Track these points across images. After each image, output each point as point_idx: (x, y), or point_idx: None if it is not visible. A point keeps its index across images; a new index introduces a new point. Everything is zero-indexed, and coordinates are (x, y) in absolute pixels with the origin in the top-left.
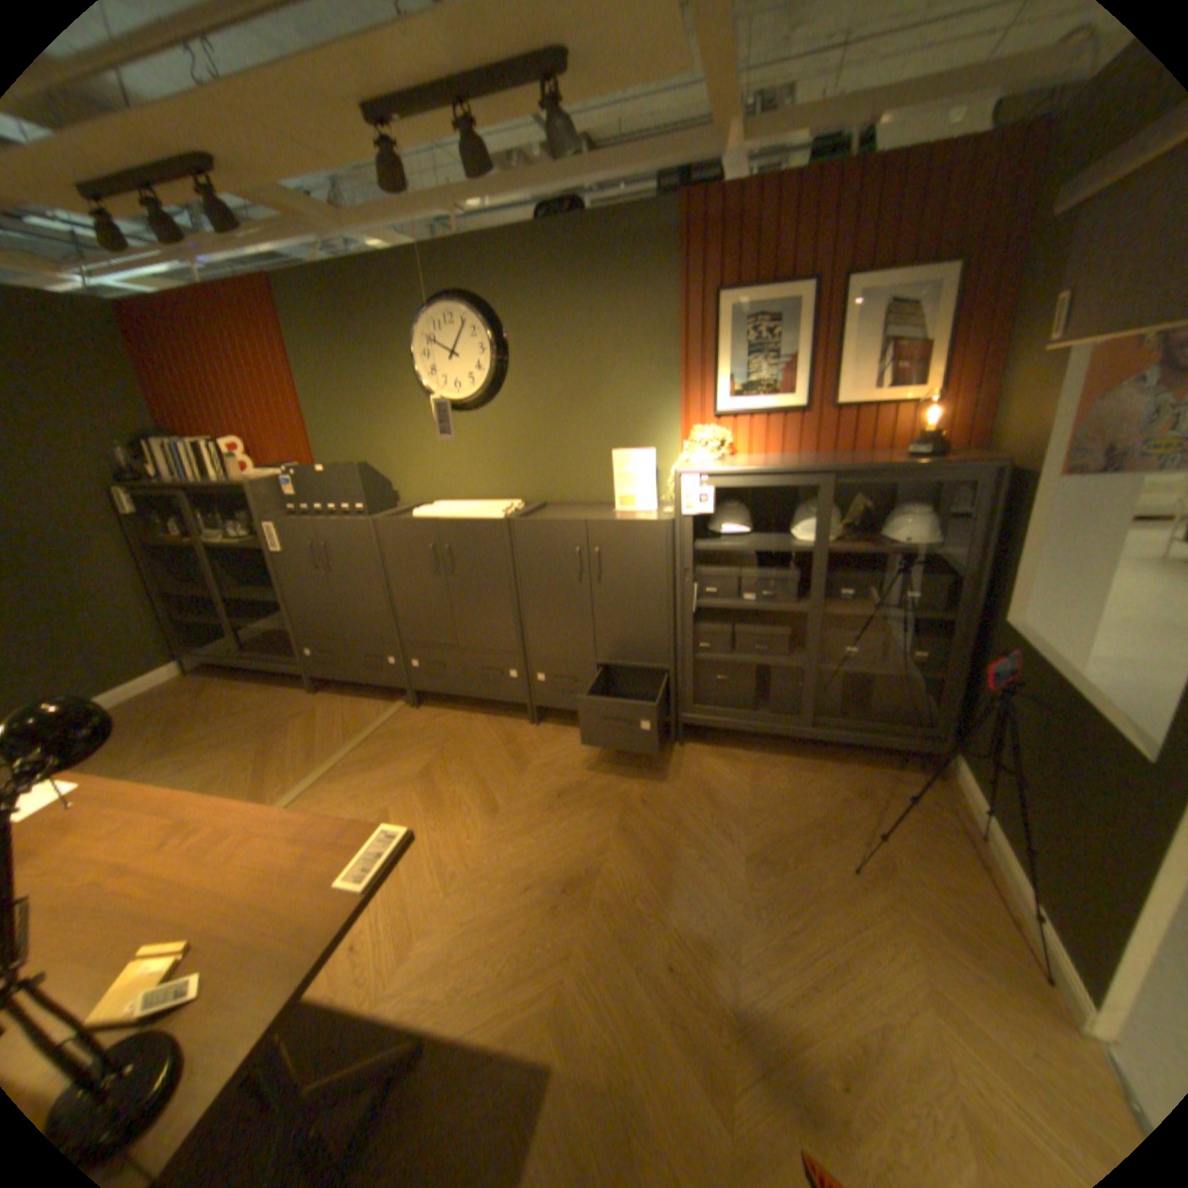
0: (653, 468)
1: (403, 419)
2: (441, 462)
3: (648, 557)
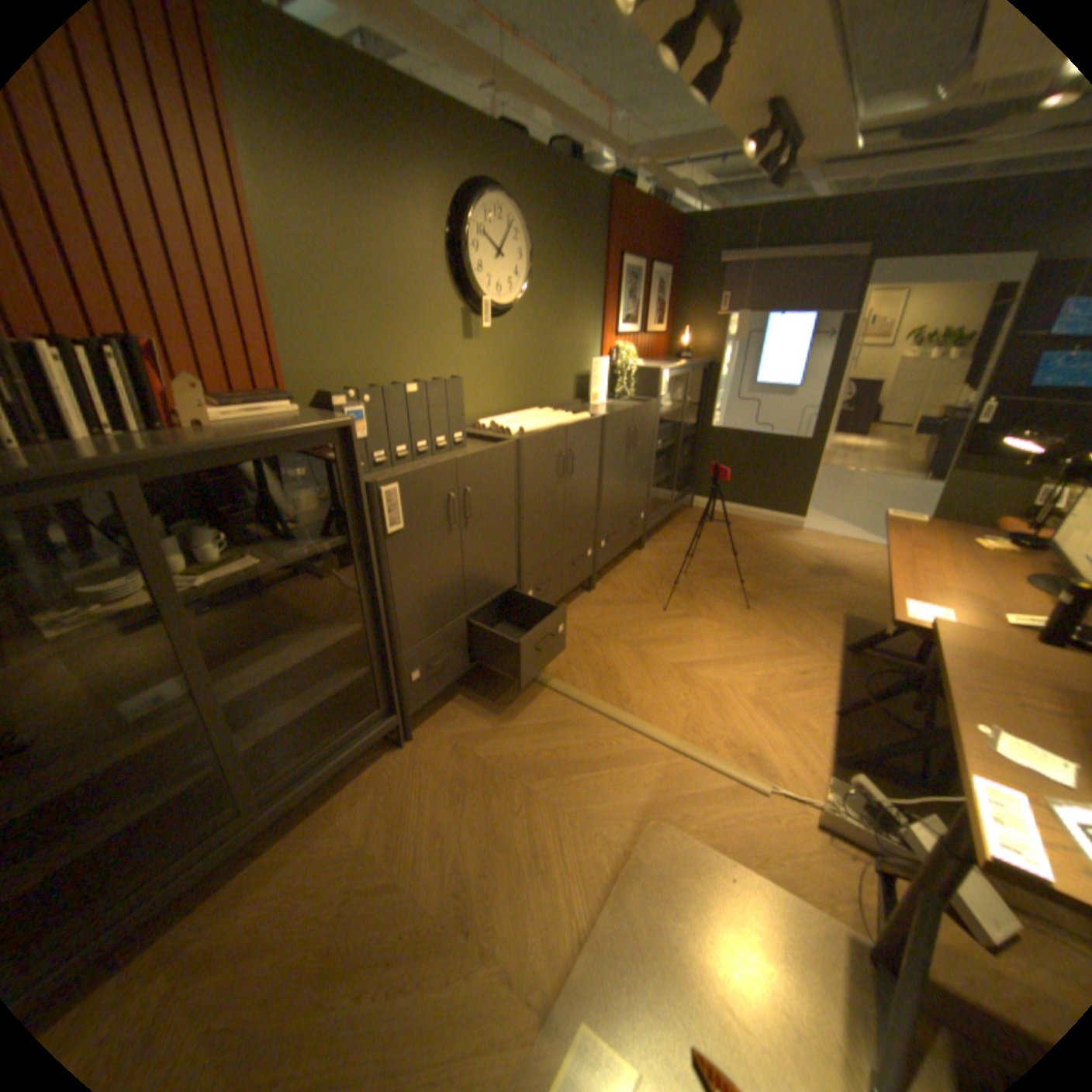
0: (607, 370)
1: (431, 320)
2: (465, 375)
3: (650, 426)
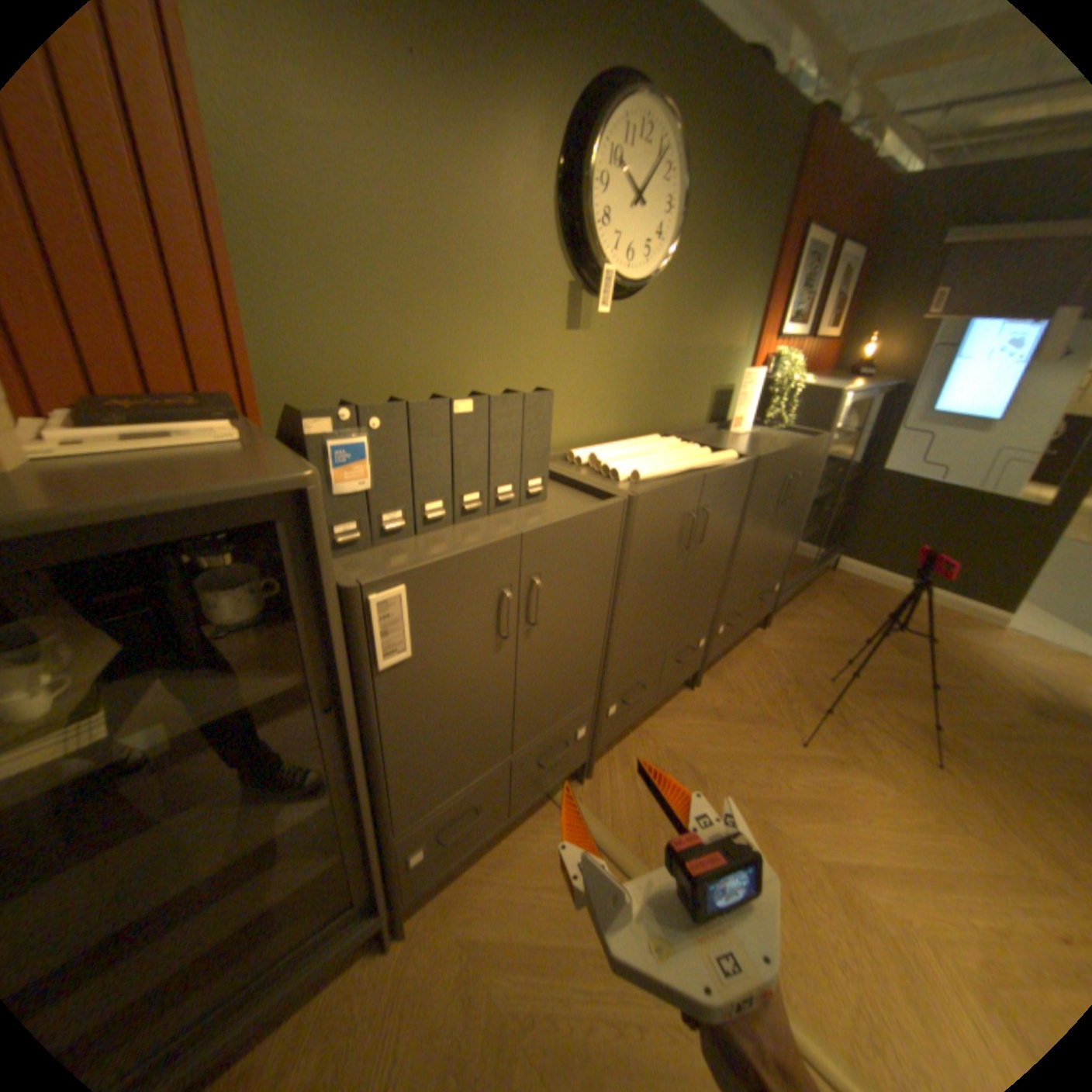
0: (760, 386)
1: (517, 296)
2: (560, 383)
3: (812, 471)
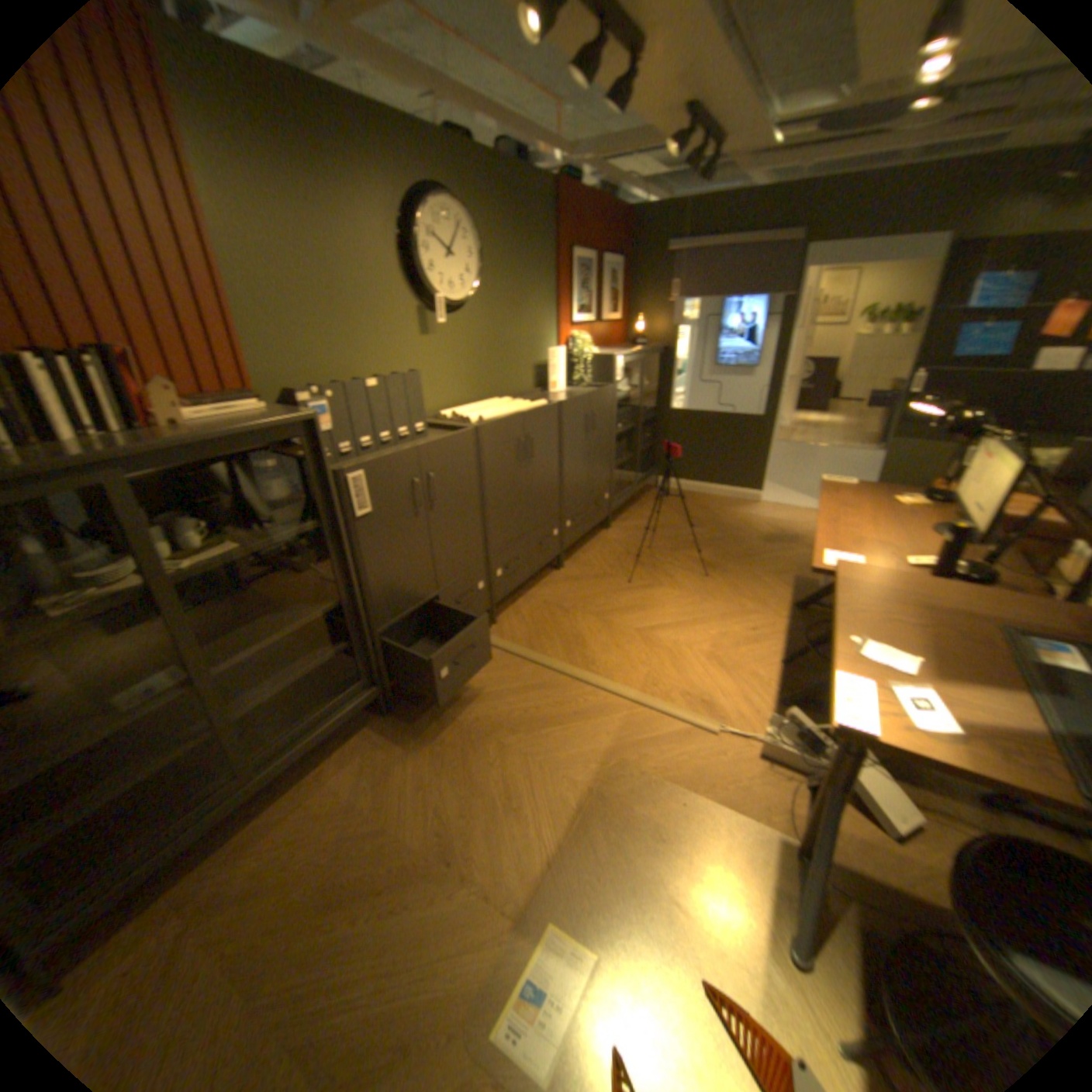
0: (566, 360)
1: (389, 319)
2: (426, 370)
3: (609, 411)
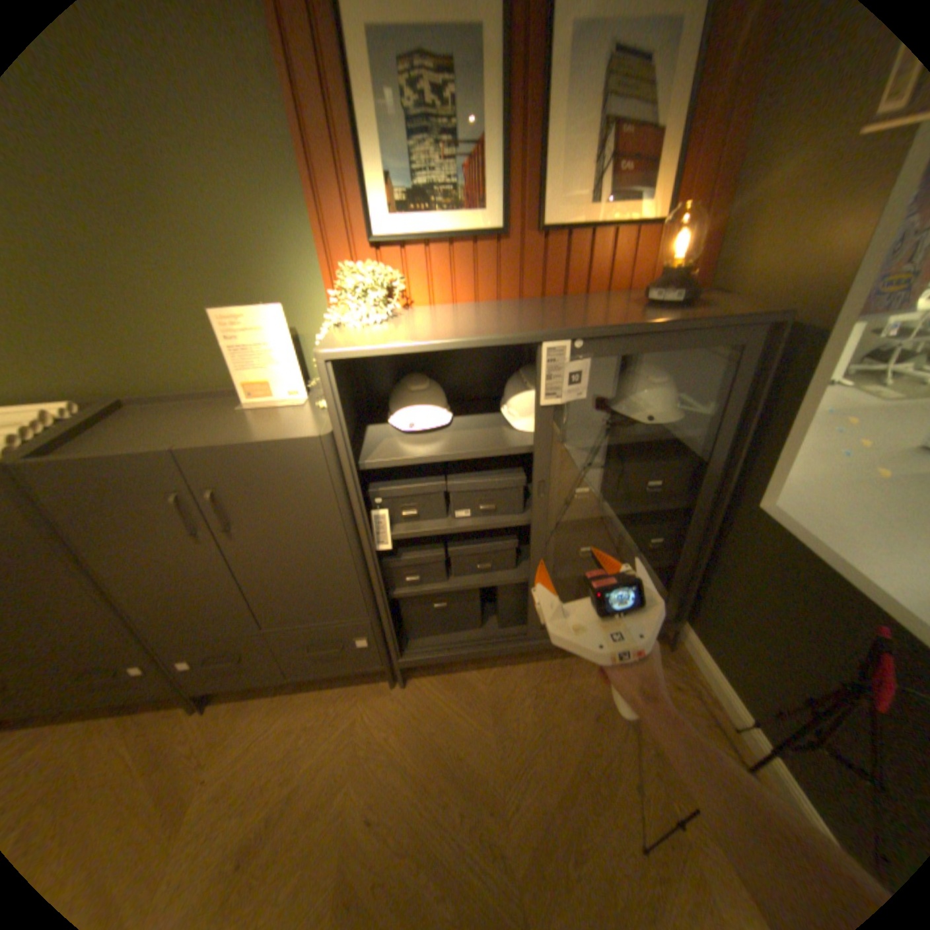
0: (287, 335)
1: None
2: None
3: (302, 493)
